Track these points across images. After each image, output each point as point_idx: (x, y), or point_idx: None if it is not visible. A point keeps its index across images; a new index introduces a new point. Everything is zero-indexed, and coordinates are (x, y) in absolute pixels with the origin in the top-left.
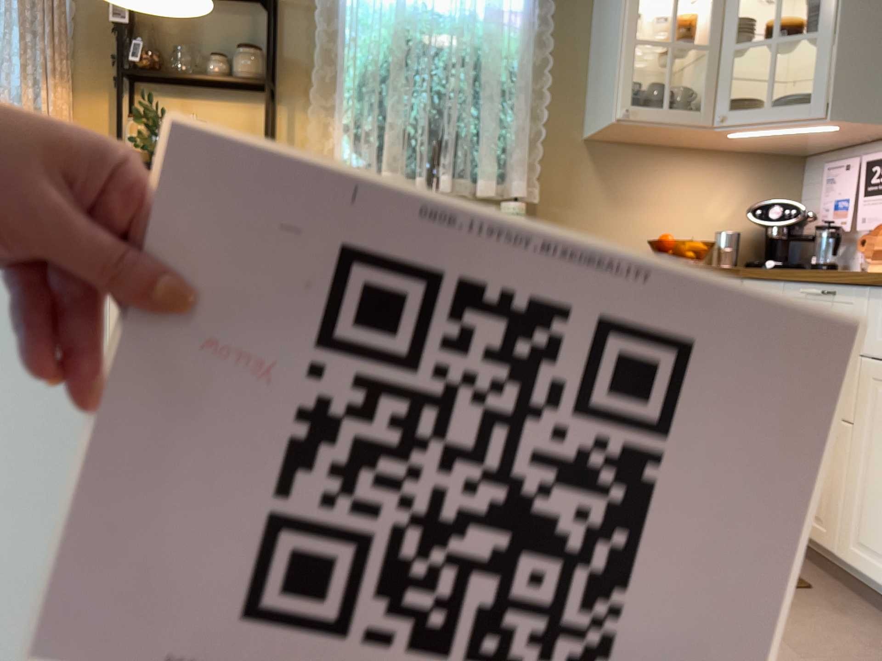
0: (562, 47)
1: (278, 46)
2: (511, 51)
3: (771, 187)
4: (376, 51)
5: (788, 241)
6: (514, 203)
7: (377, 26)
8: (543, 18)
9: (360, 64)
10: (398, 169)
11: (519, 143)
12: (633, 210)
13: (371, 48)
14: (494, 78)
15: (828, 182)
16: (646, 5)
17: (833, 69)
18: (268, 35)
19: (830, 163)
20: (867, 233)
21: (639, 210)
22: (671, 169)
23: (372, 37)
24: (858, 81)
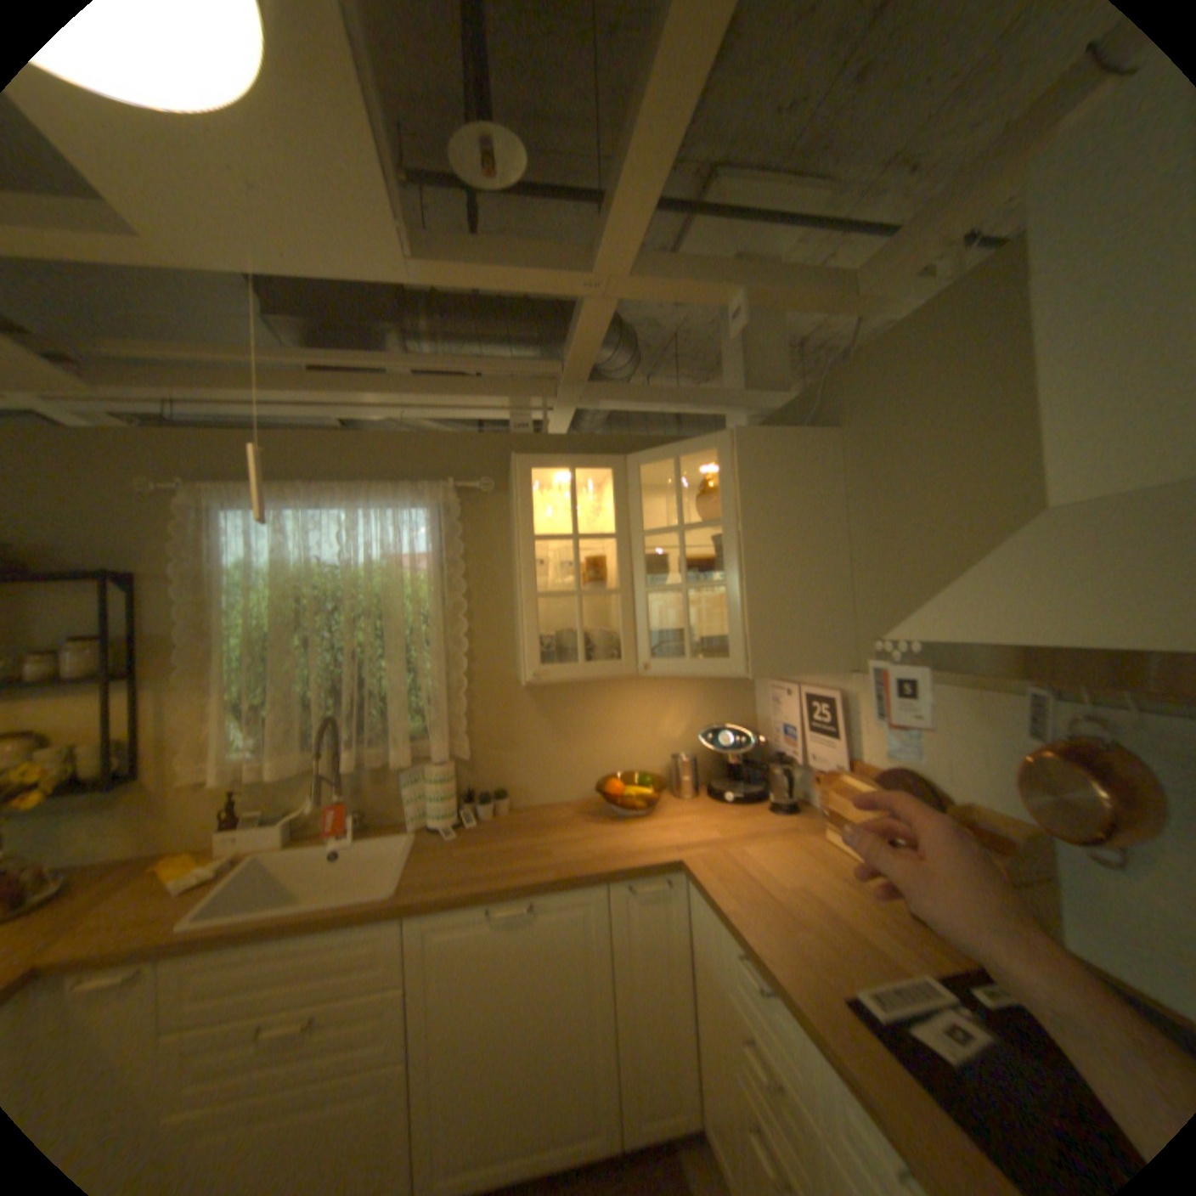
0: (481, 582)
1: (135, 622)
2: (416, 600)
3: (723, 694)
4: (255, 616)
5: (745, 761)
6: (436, 767)
7: (254, 589)
8: (453, 557)
9: (241, 630)
10: (288, 752)
11: (436, 698)
12: (582, 742)
13: (246, 615)
14: (398, 632)
15: (773, 701)
16: (565, 531)
17: (746, 621)
18: (122, 609)
19: (772, 681)
20: (820, 766)
21: (588, 741)
22: (617, 691)
23: (246, 603)
24: (775, 632)
